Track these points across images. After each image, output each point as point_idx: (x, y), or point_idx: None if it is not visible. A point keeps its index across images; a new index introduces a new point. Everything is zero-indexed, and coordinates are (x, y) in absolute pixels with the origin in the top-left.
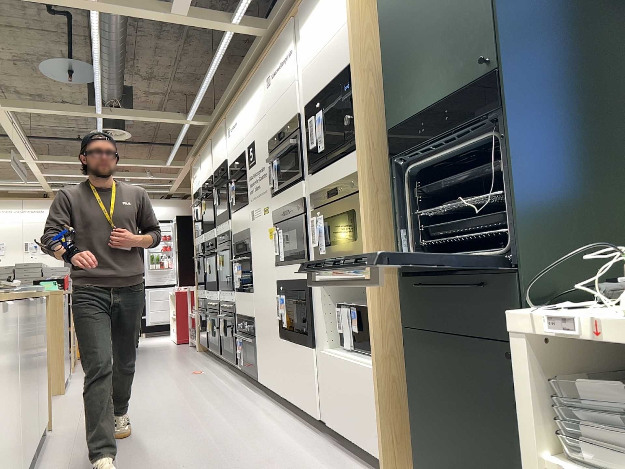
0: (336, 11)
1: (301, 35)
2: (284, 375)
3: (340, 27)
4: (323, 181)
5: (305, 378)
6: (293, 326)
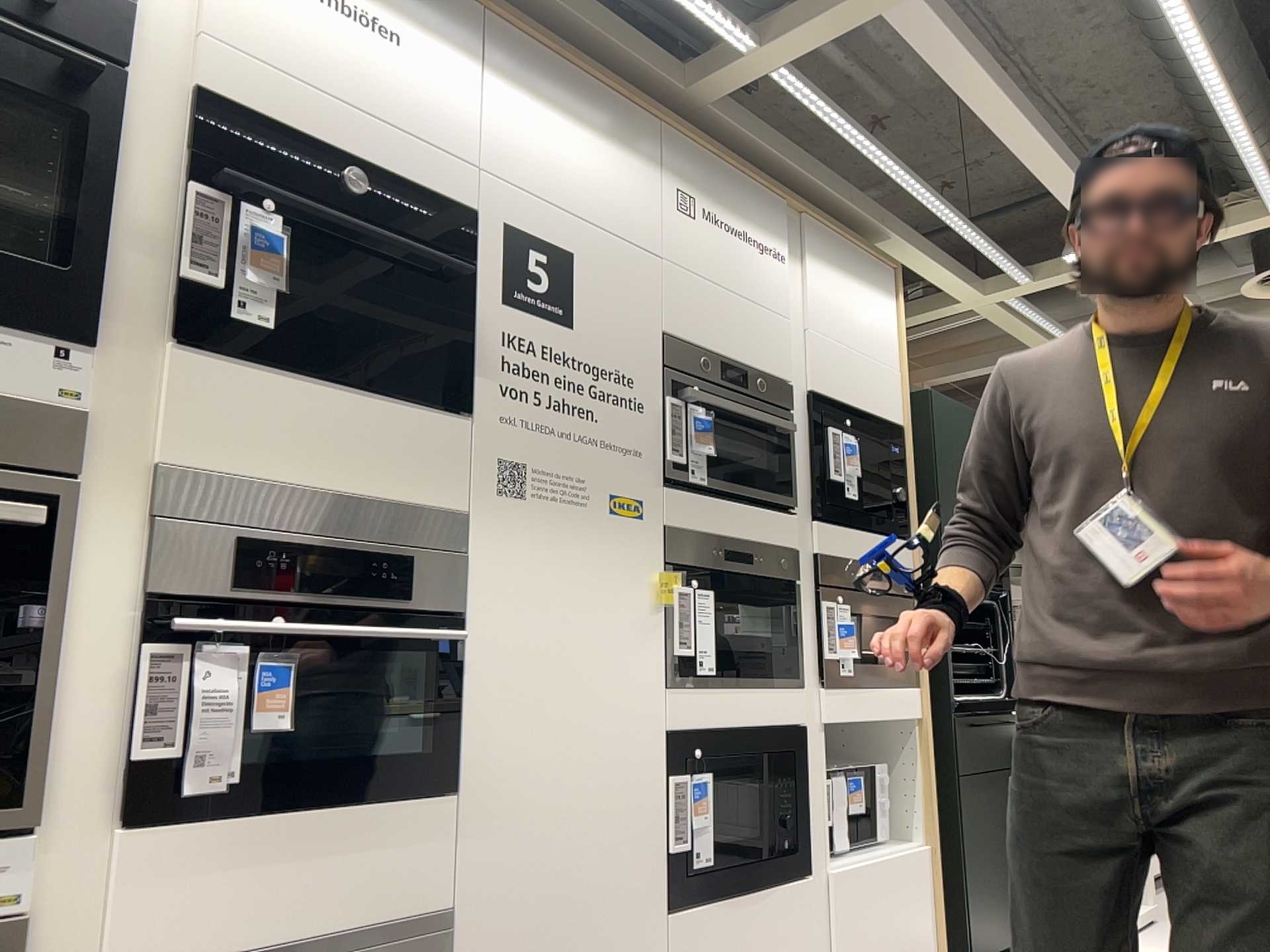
0: (878, 332)
1: (808, 266)
2: None
3: (884, 361)
4: (847, 548)
5: None
6: (737, 850)
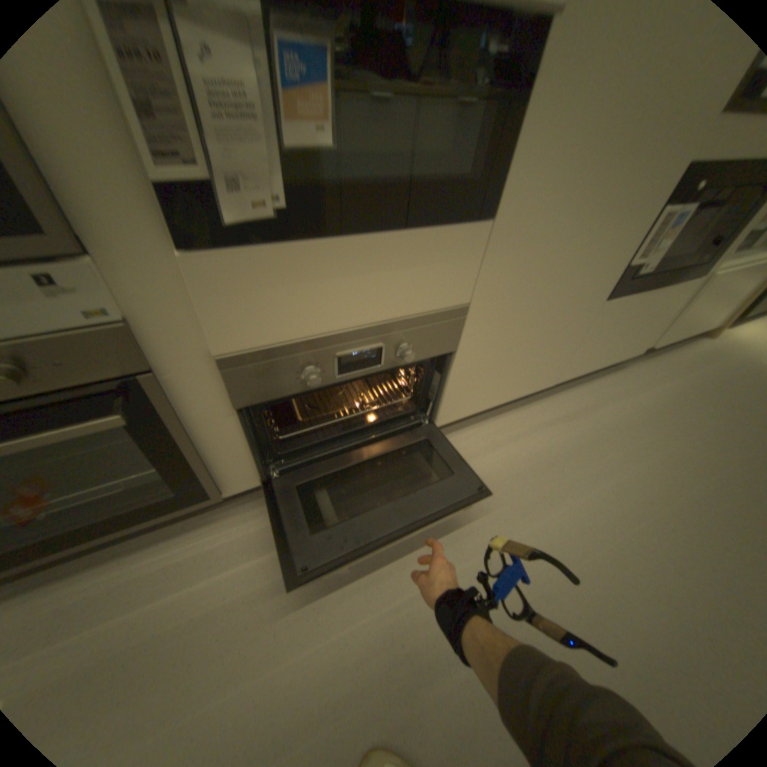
0: None
1: None
2: (581, 351)
3: None
4: None
5: (650, 323)
6: (676, 259)
